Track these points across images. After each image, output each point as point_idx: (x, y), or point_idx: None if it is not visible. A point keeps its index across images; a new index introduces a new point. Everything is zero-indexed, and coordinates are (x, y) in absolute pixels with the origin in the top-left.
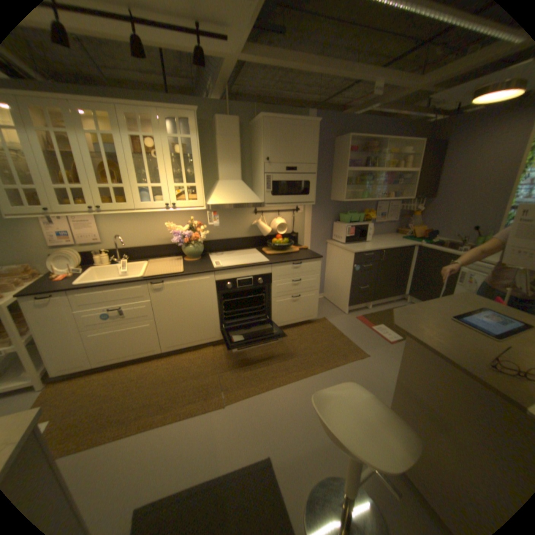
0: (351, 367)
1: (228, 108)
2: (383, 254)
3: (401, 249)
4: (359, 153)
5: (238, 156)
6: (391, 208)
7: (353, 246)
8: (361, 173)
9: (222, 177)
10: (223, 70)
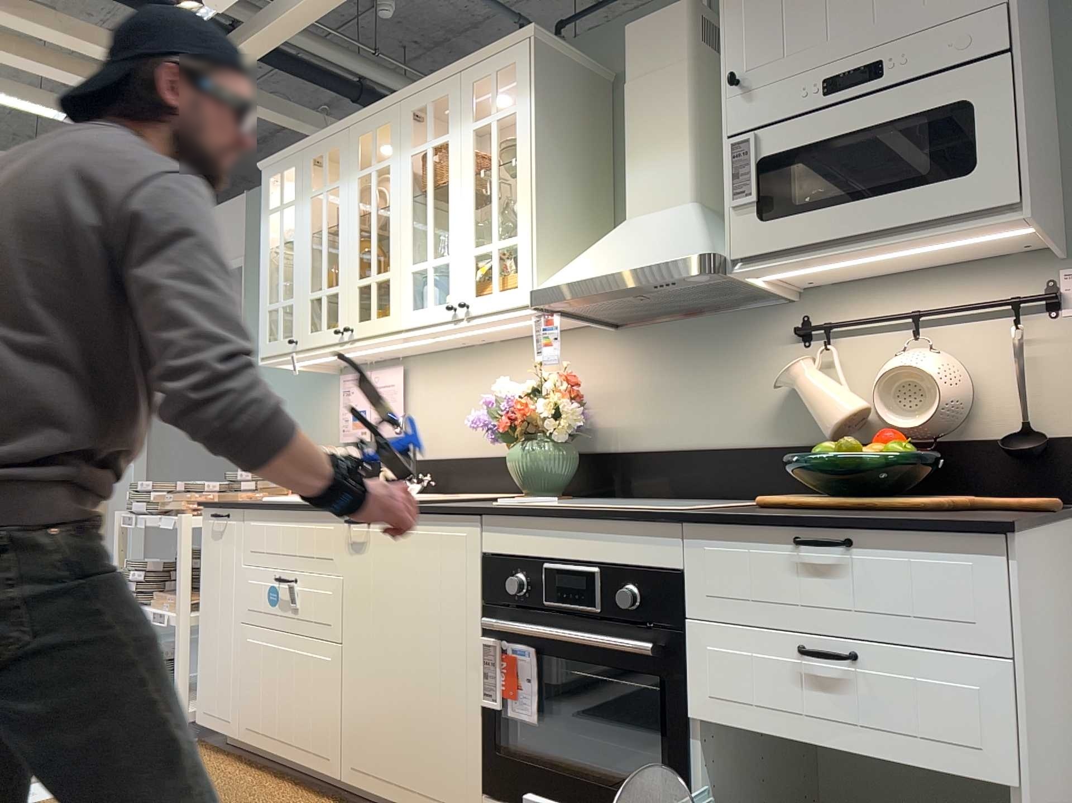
0: None
1: None
2: None
3: None
4: None
5: (682, 122)
6: None
7: None
8: None
9: (631, 206)
10: None
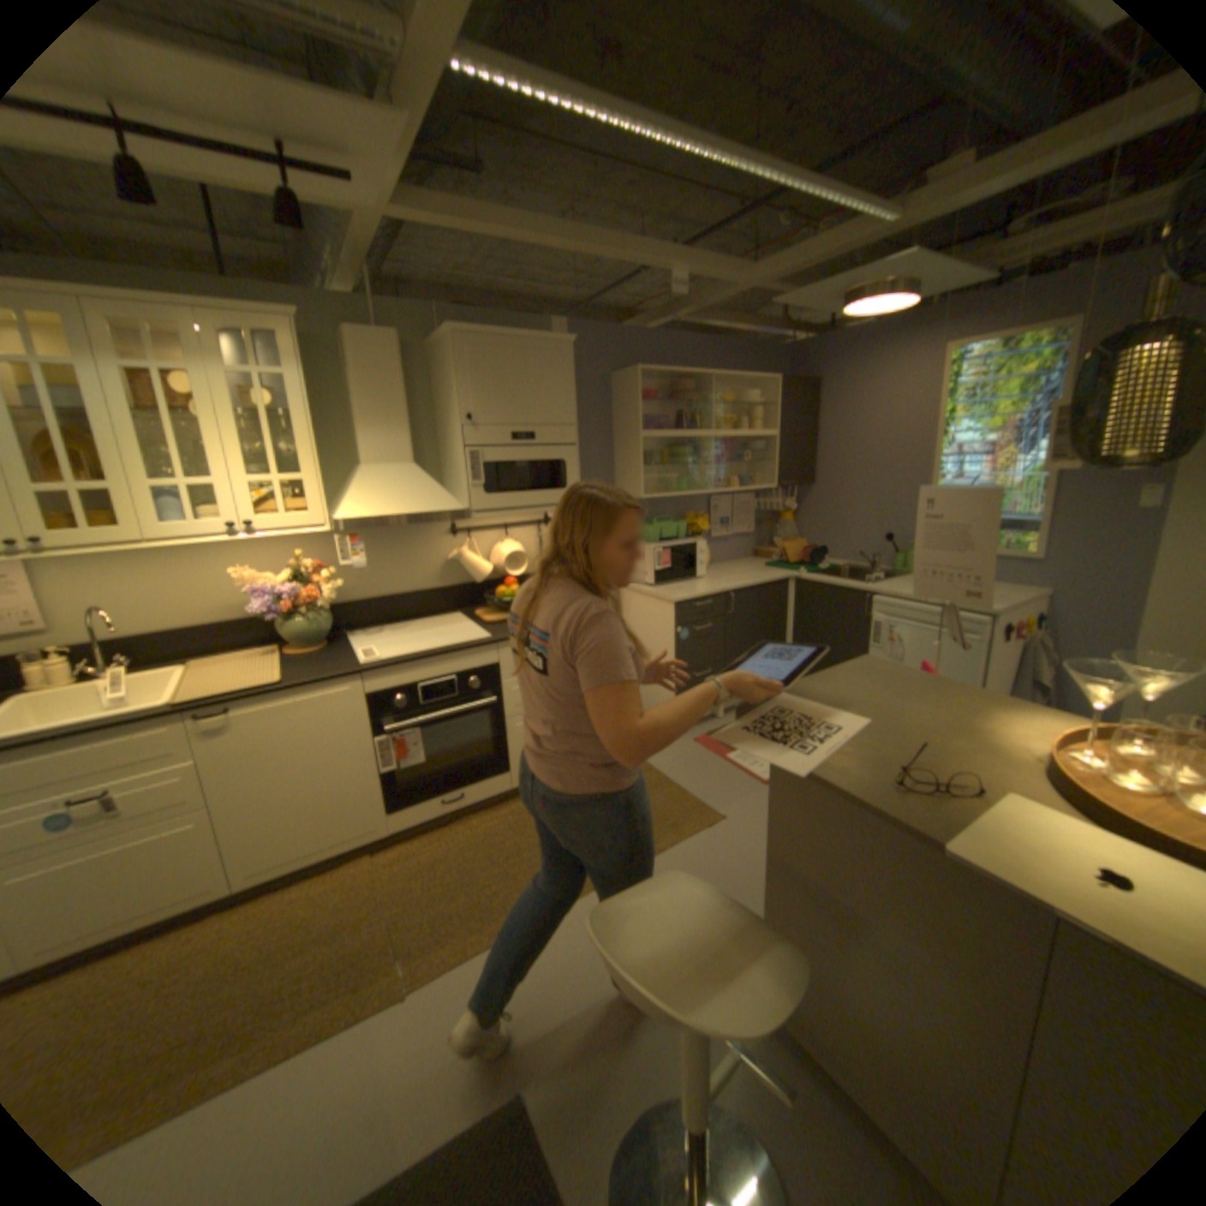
0: (688, 847)
1: (373, 311)
2: (731, 601)
3: (763, 587)
4: (661, 403)
5: (403, 412)
6: (738, 509)
7: (670, 590)
8: (670, 442)
9: (369, 457)
10: (352, 235)
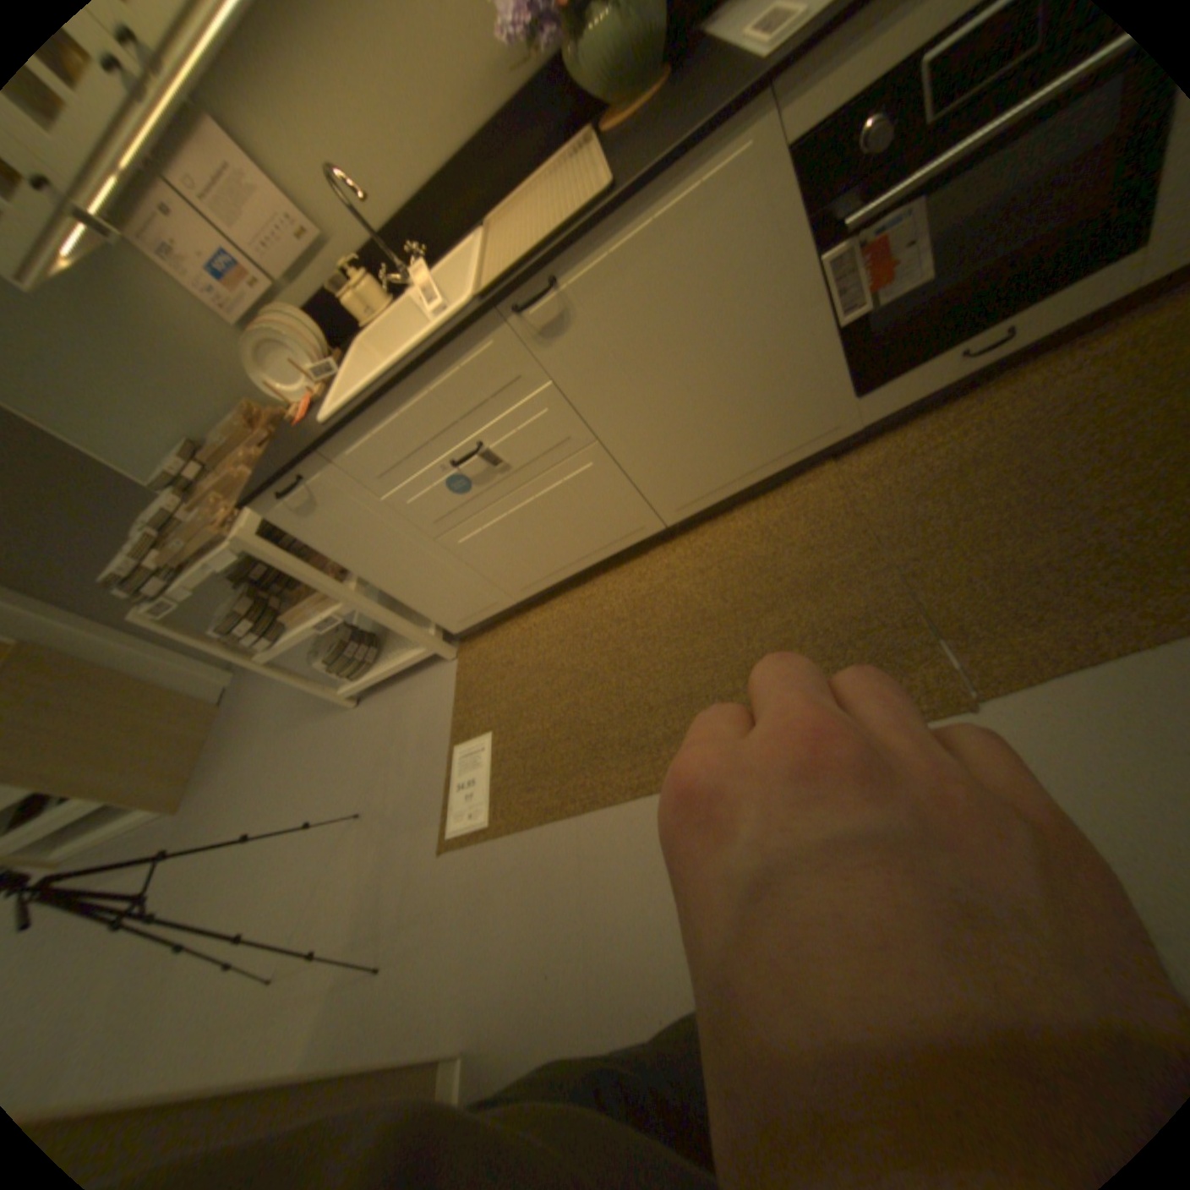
0: None
1: None
2: None
3: None
4: None
5: None
6: None
7: None
8: None
9: None
10: None
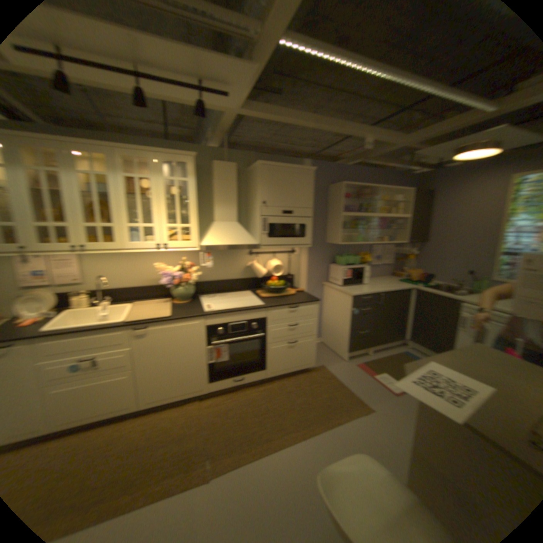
0: (356, 425)
1: (228, 155)
2: (382, 298)
3: (399, 292)
4: (353, 199)
5: (236, 199)
6: (387, 252)
7: (351, 289)
8: (356, 218)
9: (220, 218)
10: (224, 122)
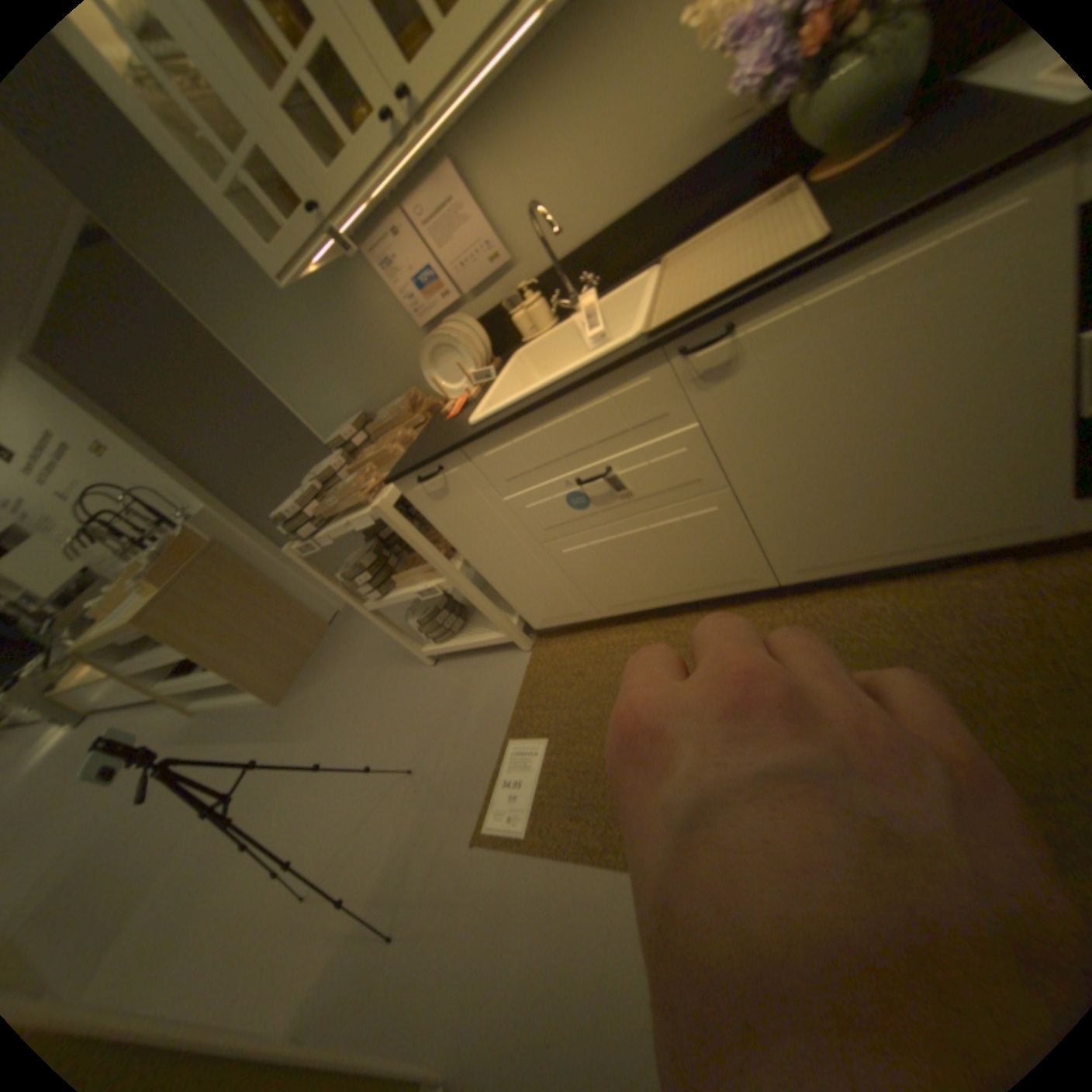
0: None
1: None
2: None
3: None
4: None
5: None
6: None
7: None
8: None
9: None
10: None
